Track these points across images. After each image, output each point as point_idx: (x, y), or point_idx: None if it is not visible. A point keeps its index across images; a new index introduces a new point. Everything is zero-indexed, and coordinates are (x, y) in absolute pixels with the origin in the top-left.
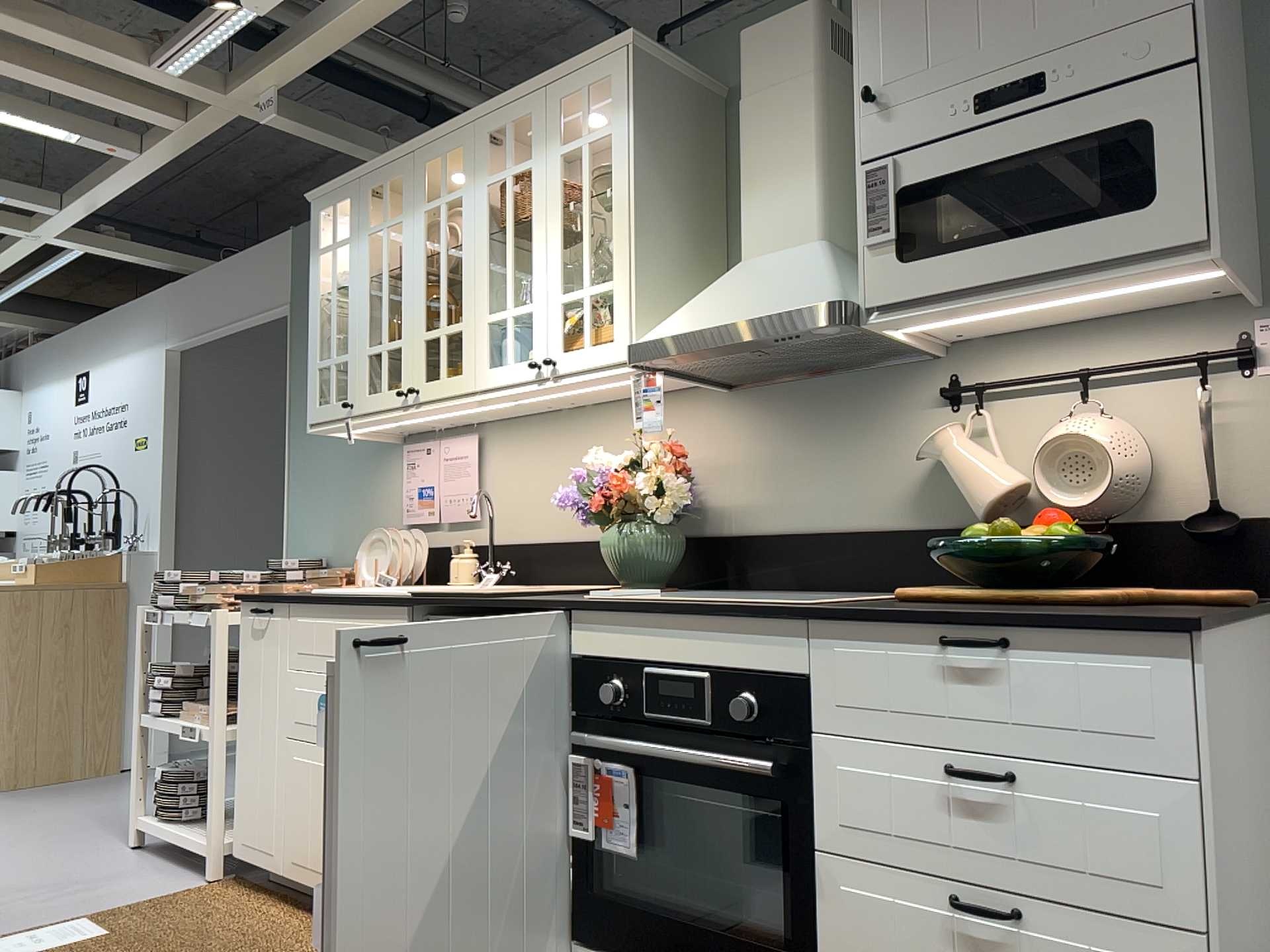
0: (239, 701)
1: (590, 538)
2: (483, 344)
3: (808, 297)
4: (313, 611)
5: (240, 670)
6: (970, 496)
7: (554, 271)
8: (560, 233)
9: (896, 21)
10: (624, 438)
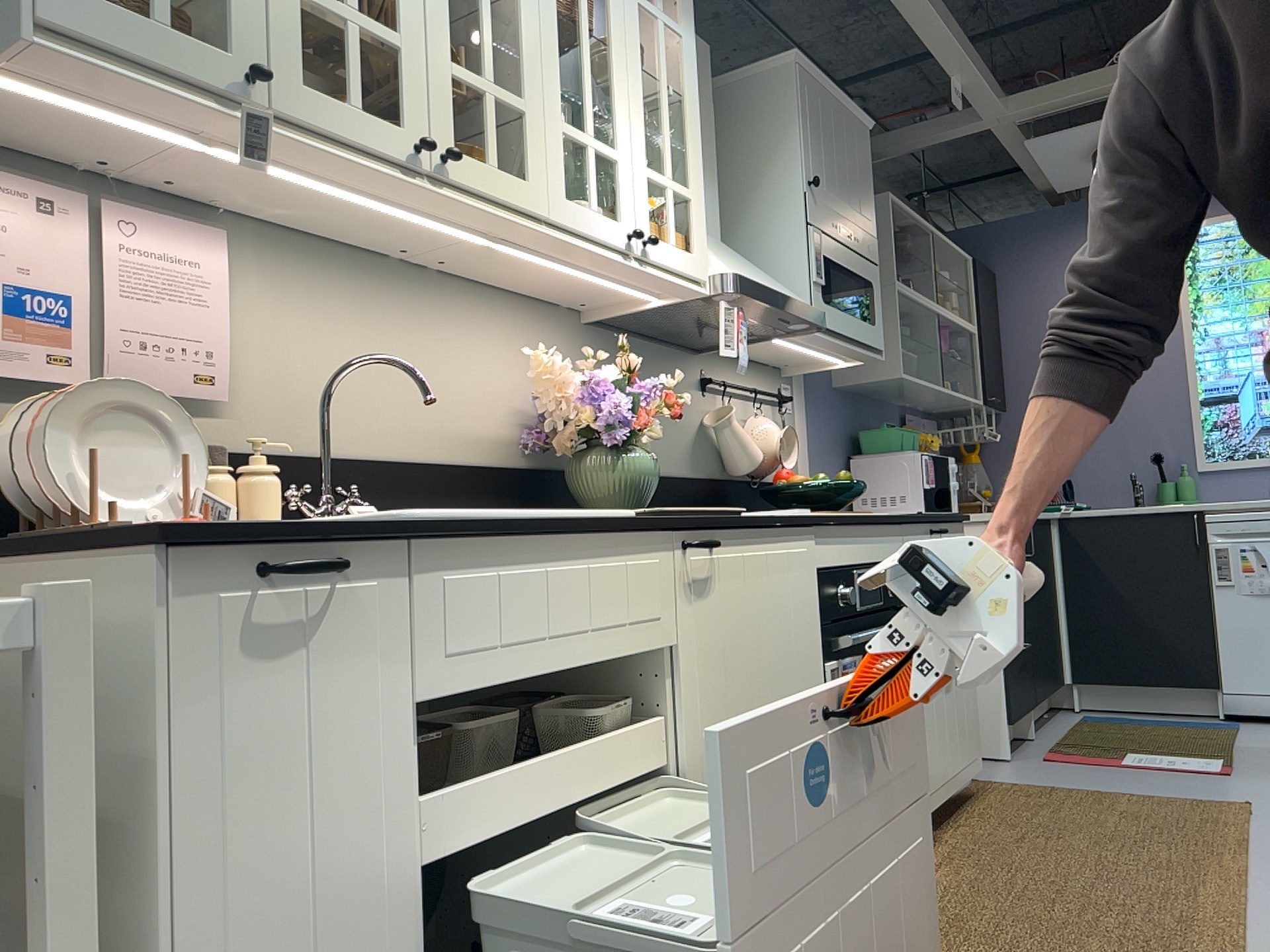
0: (158, 897)
1: (445, 461)
2: (560, 161)
3: (803, 300)
4: (485, 554)
5: (156, 786)
6: (740, 458)
7: (641, 135)
8: (643, 95)
9: (817, 145)
10: (484, 336)
